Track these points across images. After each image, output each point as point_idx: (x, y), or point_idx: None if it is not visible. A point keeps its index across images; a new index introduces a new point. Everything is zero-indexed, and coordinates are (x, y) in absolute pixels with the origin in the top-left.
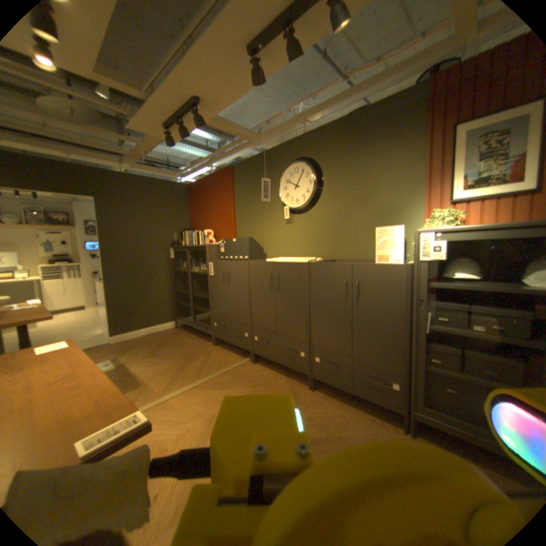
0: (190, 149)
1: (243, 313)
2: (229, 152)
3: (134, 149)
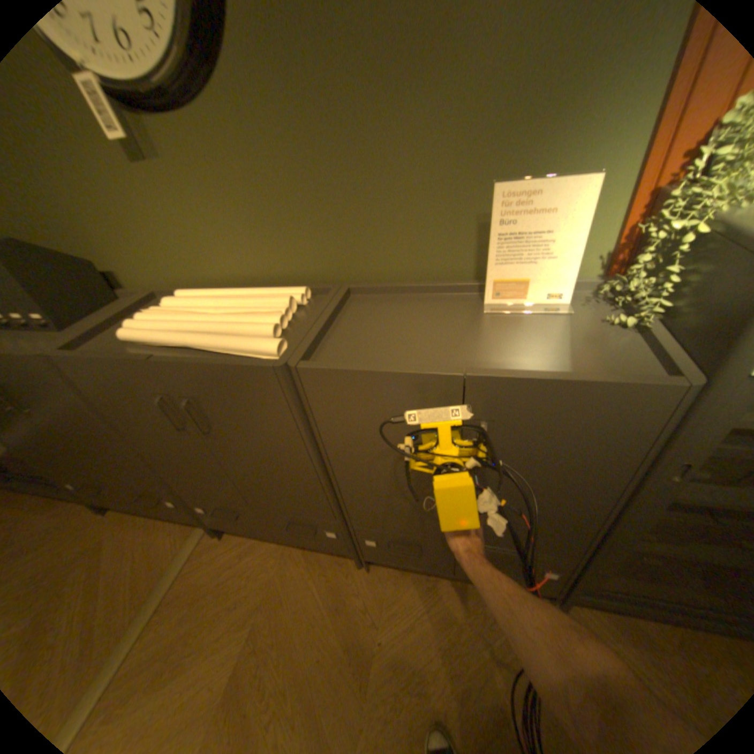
0: None
1: (130, 473)
2: None
3: None
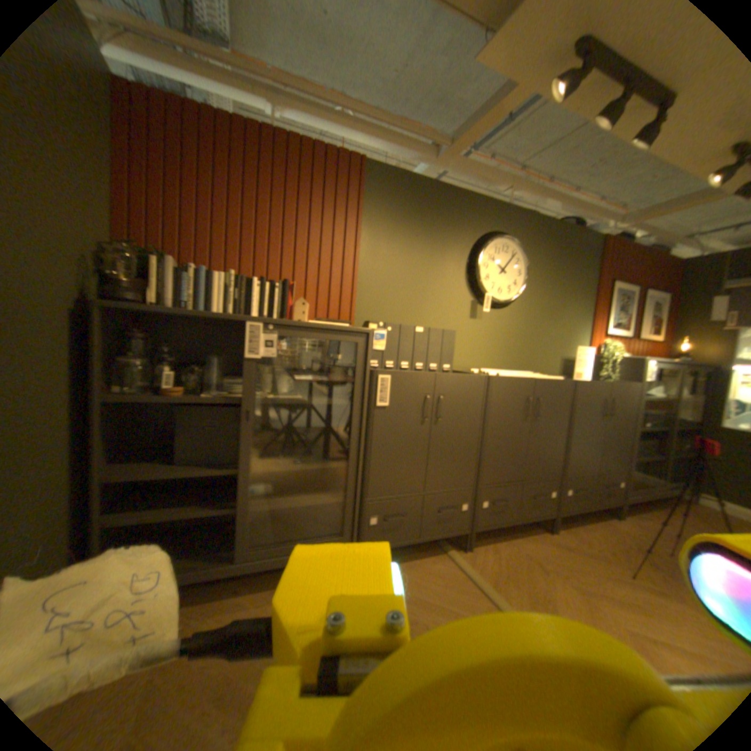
0: None
1: (462, 472)
2: (362, 122)
3: None
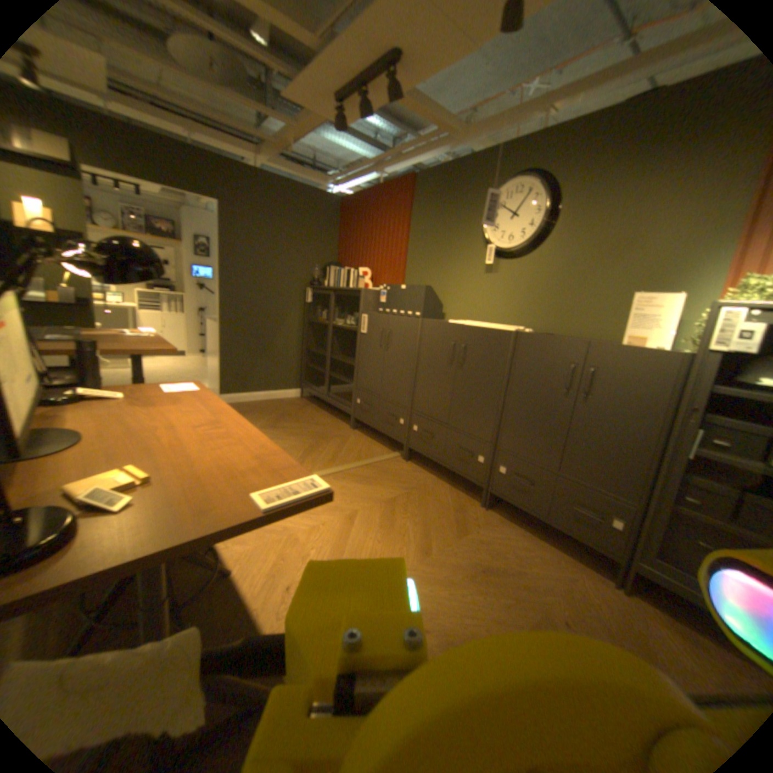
0: (351, 142)
1: (401, 392)
2: (412, 151)
3: (277, 133)
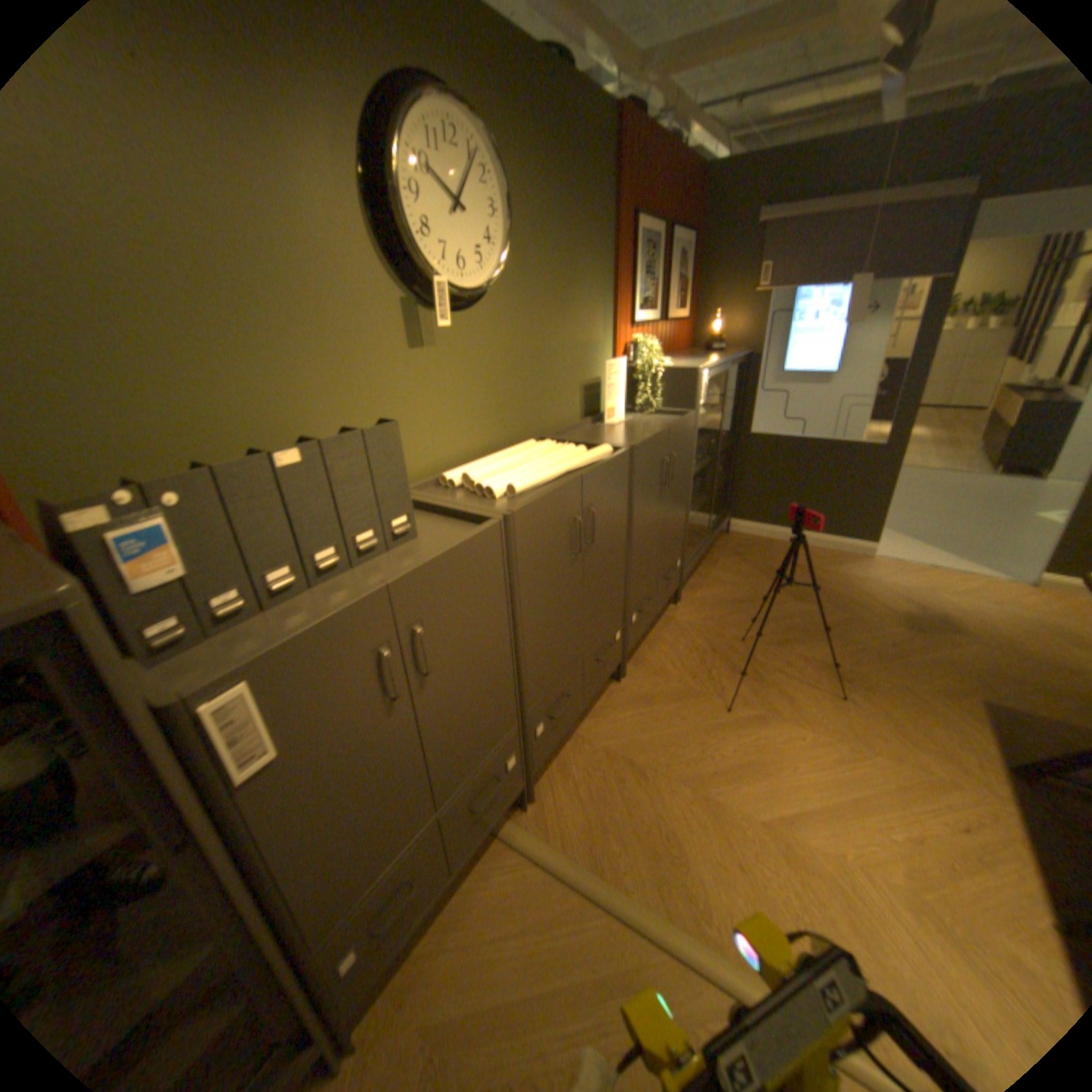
0: None
1: (497, 718)
2: None
3: None
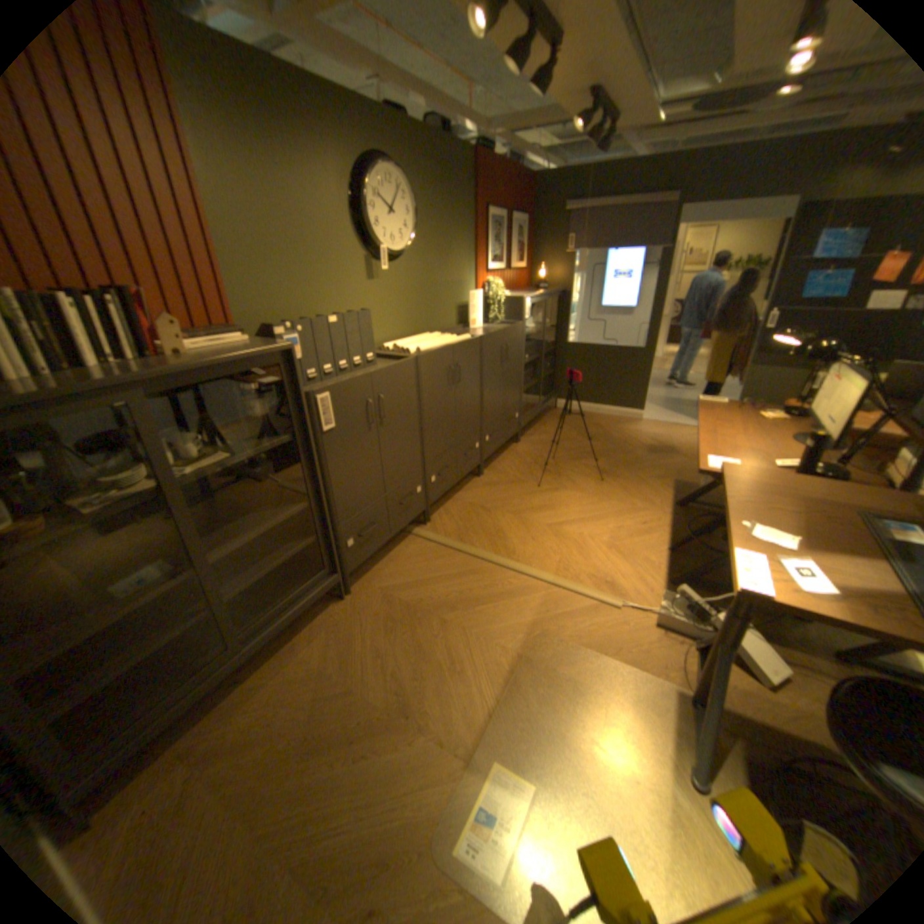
0: None
1: (412, 459)
2: None
3: None
